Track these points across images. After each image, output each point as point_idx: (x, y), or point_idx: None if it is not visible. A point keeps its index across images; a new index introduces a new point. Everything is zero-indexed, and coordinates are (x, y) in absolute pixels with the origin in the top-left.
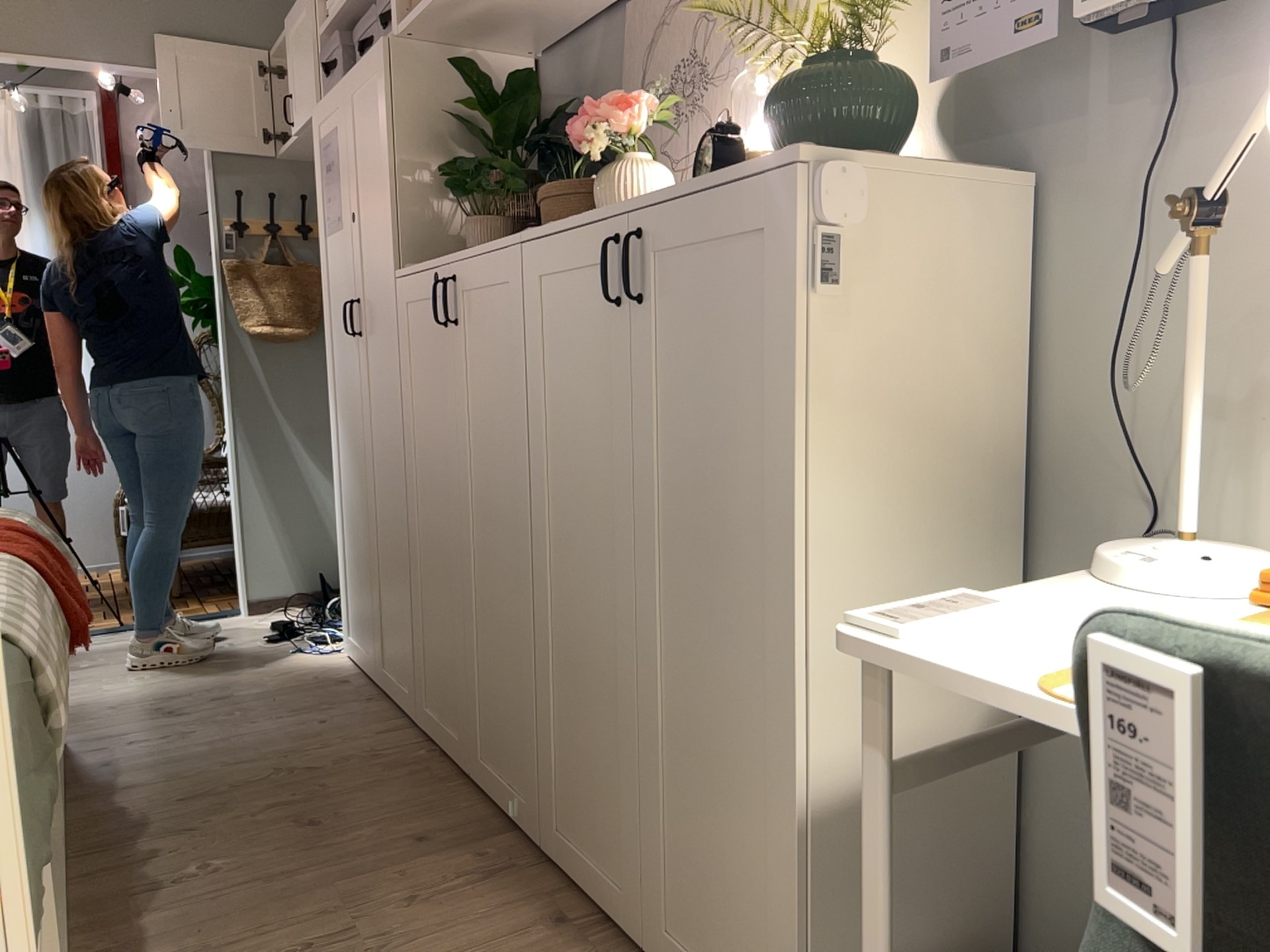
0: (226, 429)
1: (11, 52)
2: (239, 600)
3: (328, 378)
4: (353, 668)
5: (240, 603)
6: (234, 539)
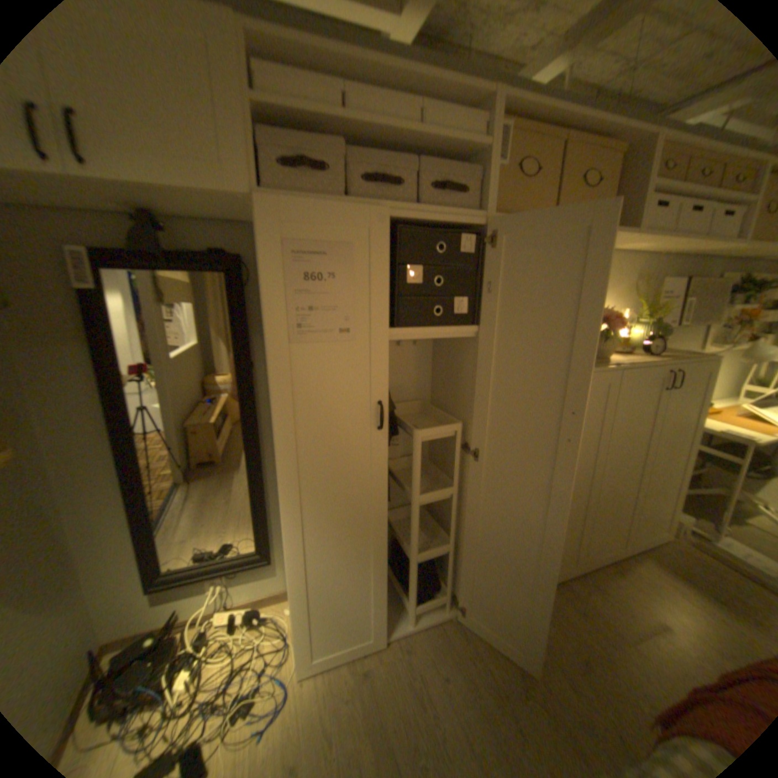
0: None
1: None
2: None
3: (286, 477)
4: (336, 671)
5: None
6: None
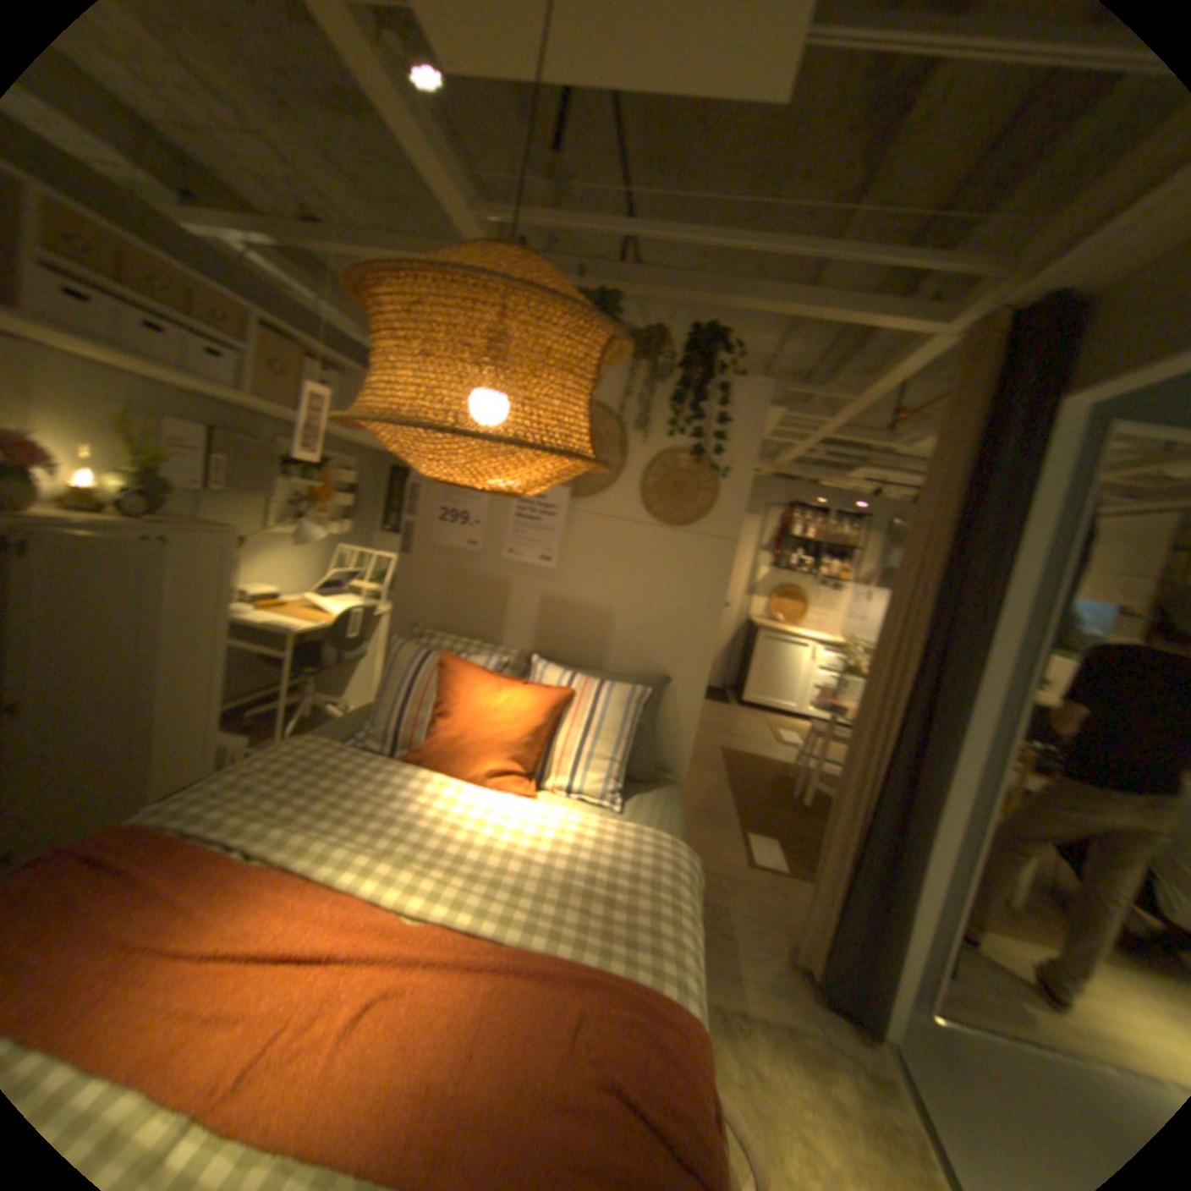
0: None
1: None
2: None
3: None
4: None
5: None
6: None
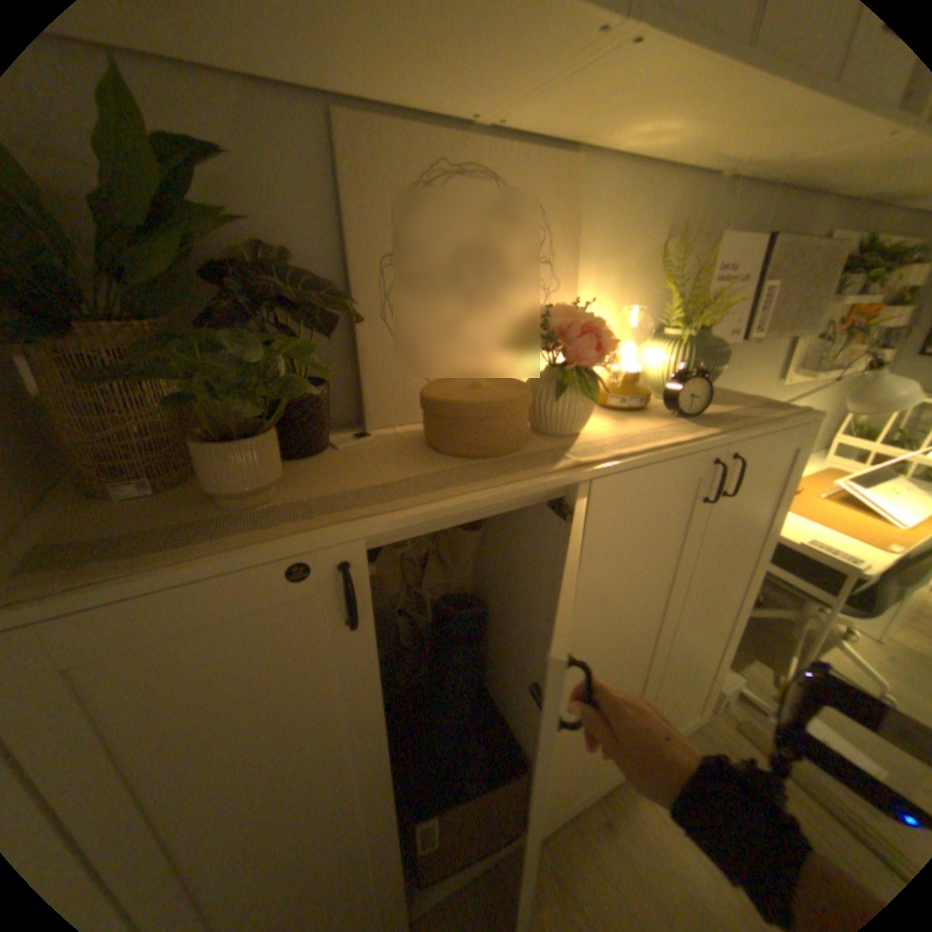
0: None
1: None
2: None
3: None
4: None
5: None
6: None
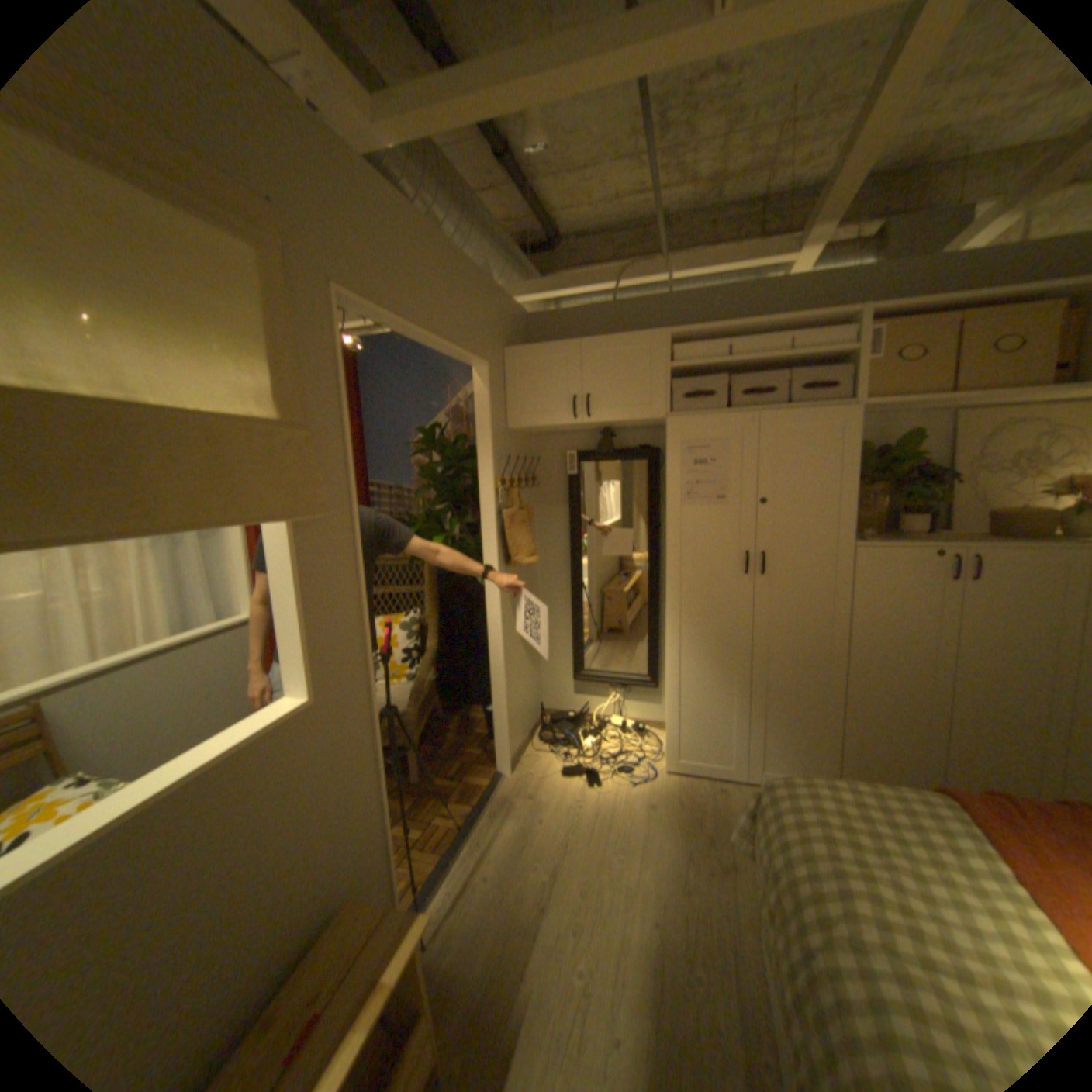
0: (490, 641)
1: (413, 328)
2: (498, 767)
3: (671, 599)
4: (698, 781)
5: (496, 769)
6: (495, 723)
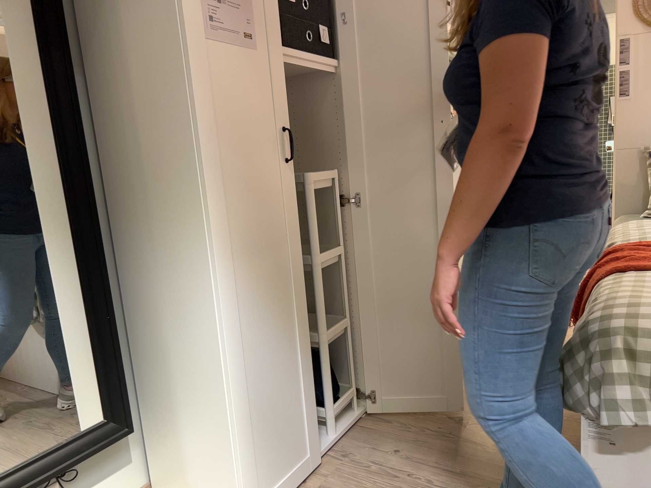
0: None
1: None
2: None
3: (211, 216)
4: None
5: None
6: None
